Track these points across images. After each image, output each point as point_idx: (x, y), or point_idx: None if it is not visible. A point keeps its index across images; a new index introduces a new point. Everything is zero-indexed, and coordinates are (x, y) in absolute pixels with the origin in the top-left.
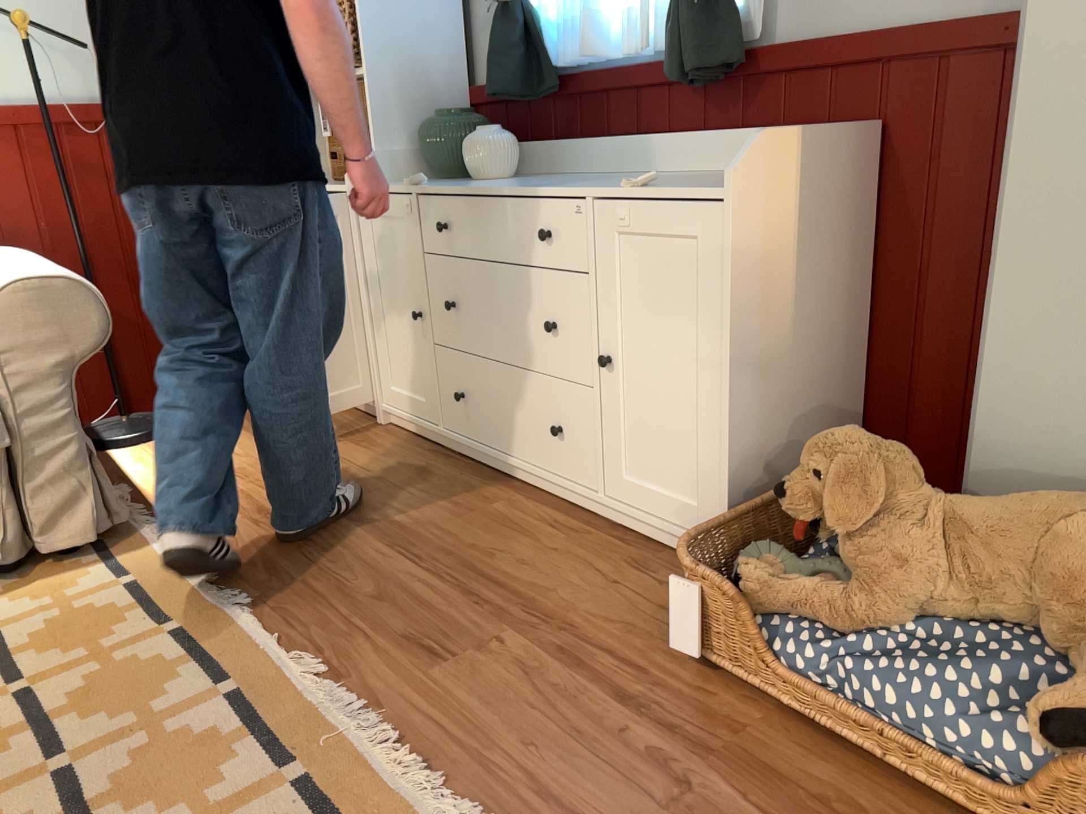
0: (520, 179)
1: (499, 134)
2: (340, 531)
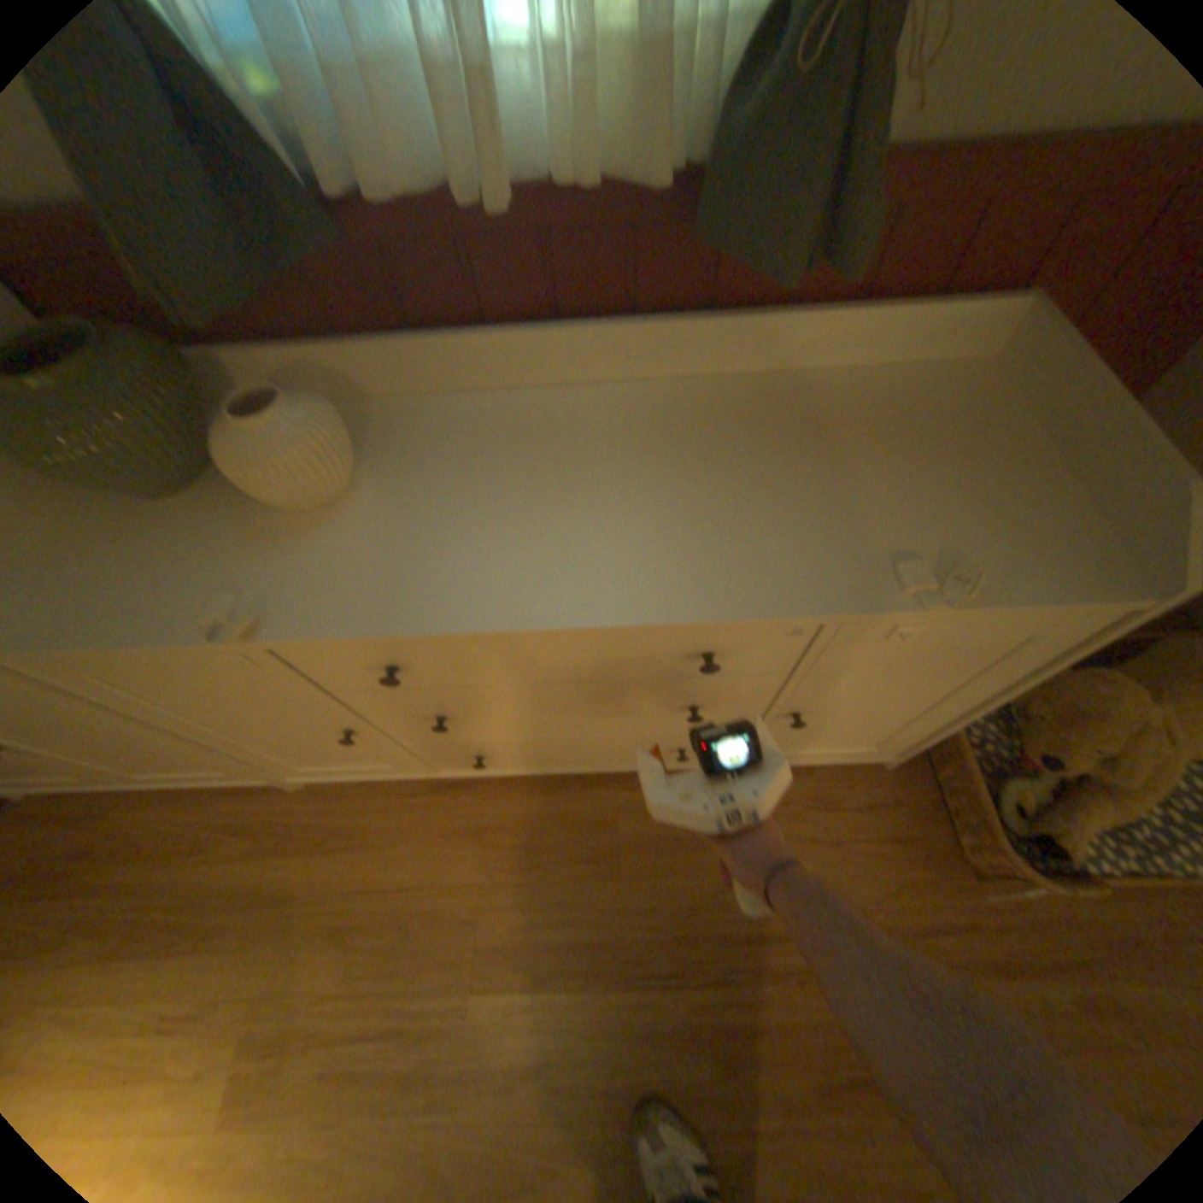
0: (397, 466)
1: (307, 401)
2: (546, 1014)
